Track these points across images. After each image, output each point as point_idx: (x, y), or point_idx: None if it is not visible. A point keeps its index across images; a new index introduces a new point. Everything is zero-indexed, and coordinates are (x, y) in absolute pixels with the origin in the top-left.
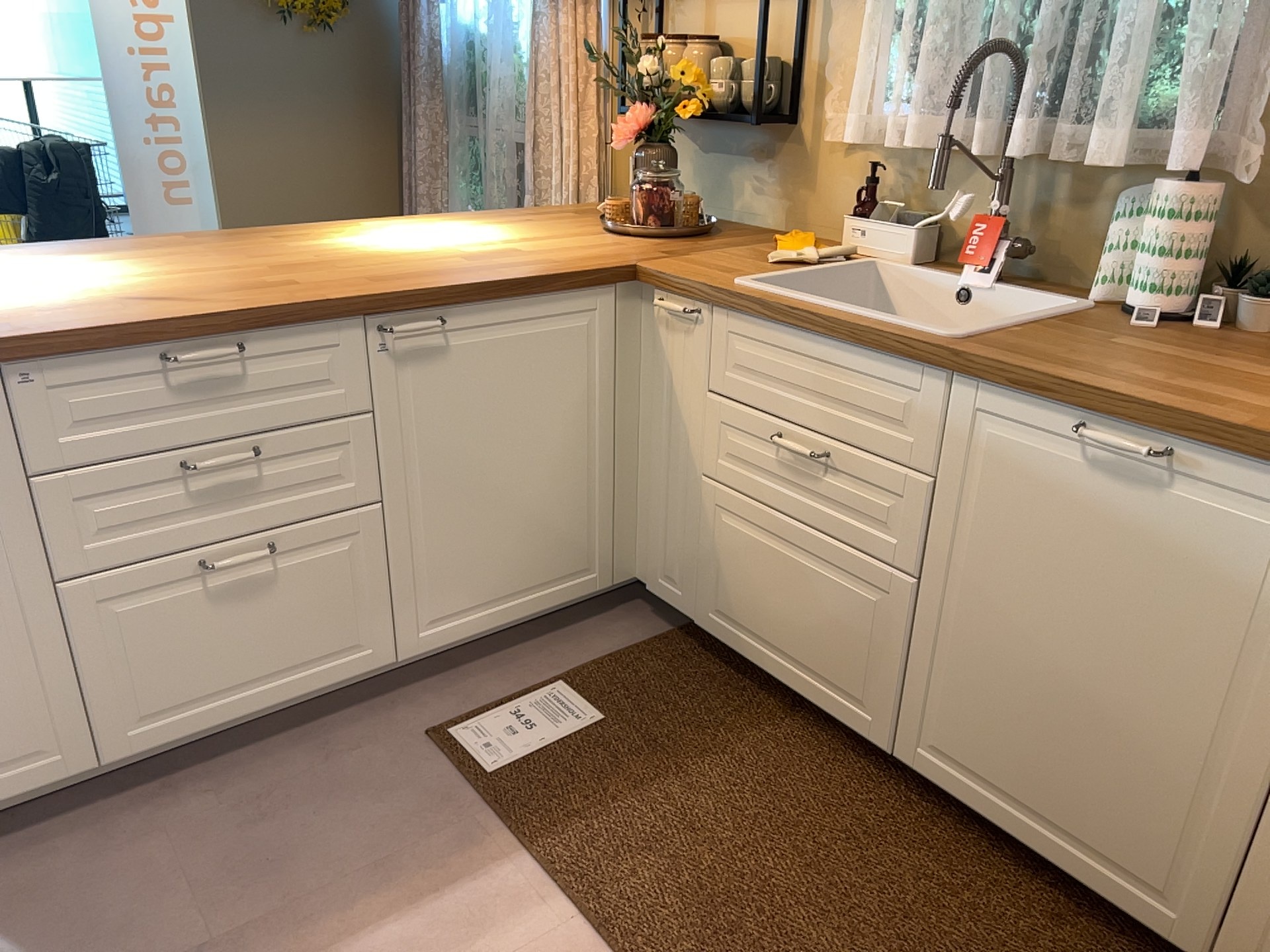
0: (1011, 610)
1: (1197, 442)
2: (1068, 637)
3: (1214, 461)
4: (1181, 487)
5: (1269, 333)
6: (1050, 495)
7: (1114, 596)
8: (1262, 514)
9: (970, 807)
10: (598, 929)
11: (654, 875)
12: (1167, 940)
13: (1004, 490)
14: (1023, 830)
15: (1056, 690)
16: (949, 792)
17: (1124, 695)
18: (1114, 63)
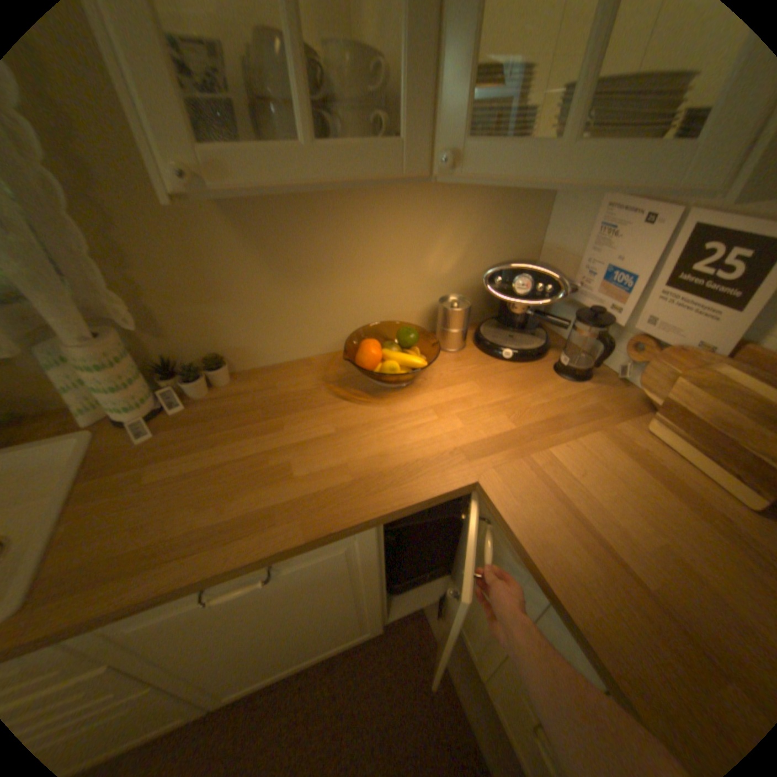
0: (226, 652)
1: (282, 560)
2: (268, 635)
3: (295, 555)
4: (285, 571)
5: (209, 389)
6: (206, 619)
7: (280, 613)
8: (332, 553)
9: (265, 685)
10: None
11: None
12: (368, 639)
13: (170, 637)
14: (296, 670)
15: (276, 645)
16: (250, 692)
17: (310, 624)
18: None
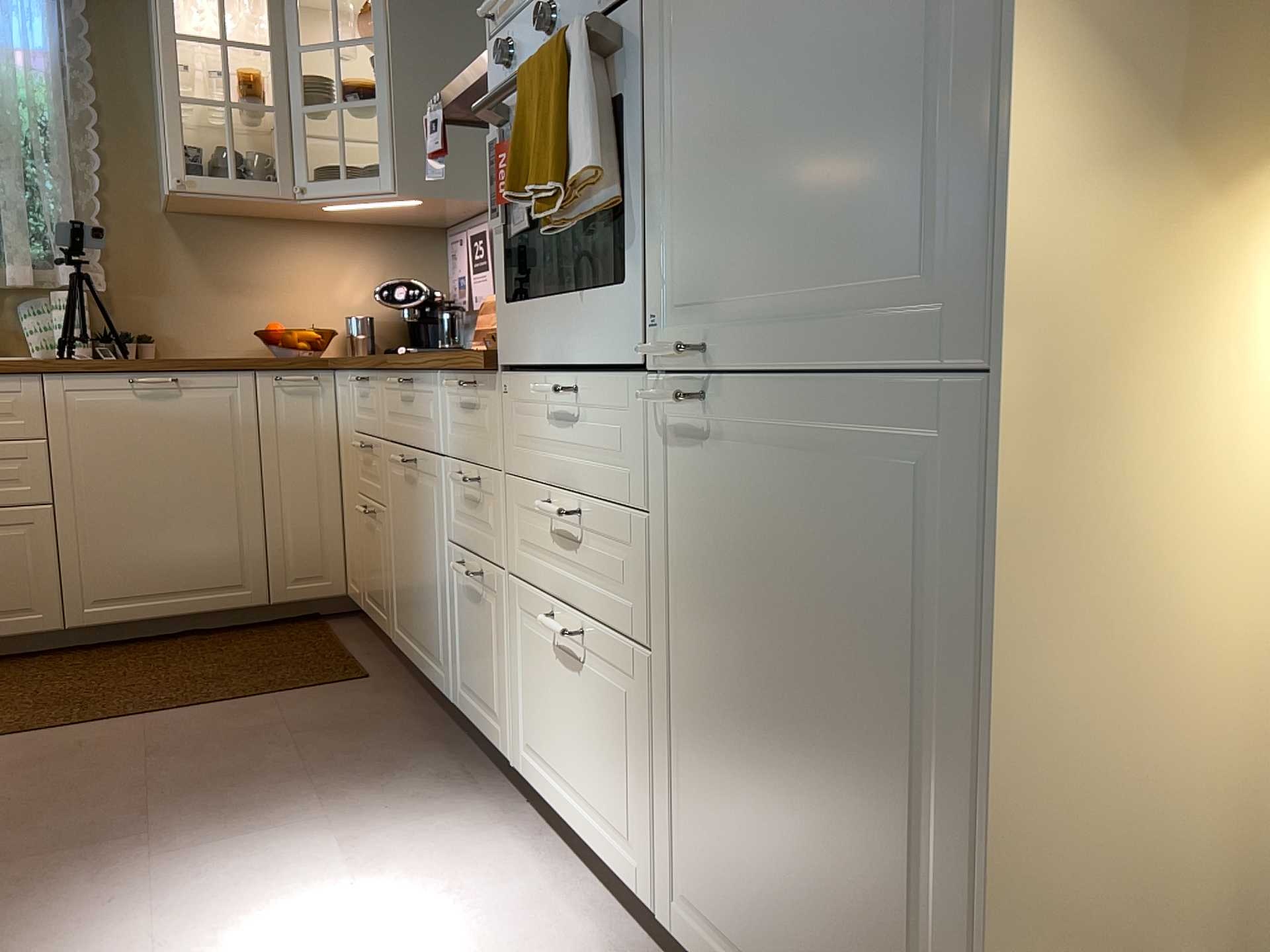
0: (120, 490)
1: (186, 370)
2: (156, 487)
3: (194, 377)
4: (185, 393)
5: (137, 358)
6: (124, 420)
7: (172, 455)
8: (220, 392)
9: (129, 621)
10: (18, 735)
11: (8, 718)
12: (250, 606)
13: (96, 427)
14: (165, 608)
15: (159, 518)
16: (113, 623)
17: (193, 500)
18: (9, 231)
